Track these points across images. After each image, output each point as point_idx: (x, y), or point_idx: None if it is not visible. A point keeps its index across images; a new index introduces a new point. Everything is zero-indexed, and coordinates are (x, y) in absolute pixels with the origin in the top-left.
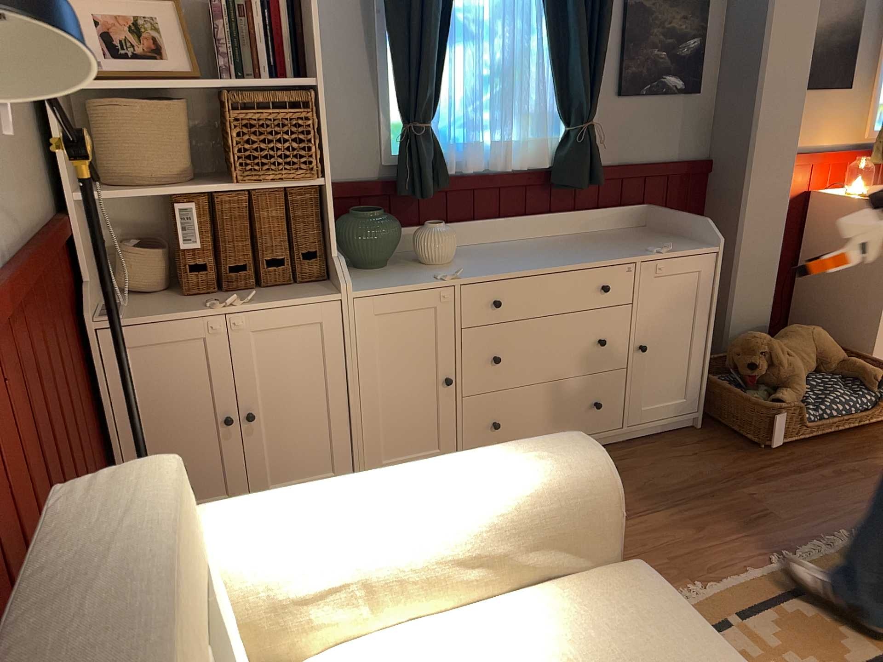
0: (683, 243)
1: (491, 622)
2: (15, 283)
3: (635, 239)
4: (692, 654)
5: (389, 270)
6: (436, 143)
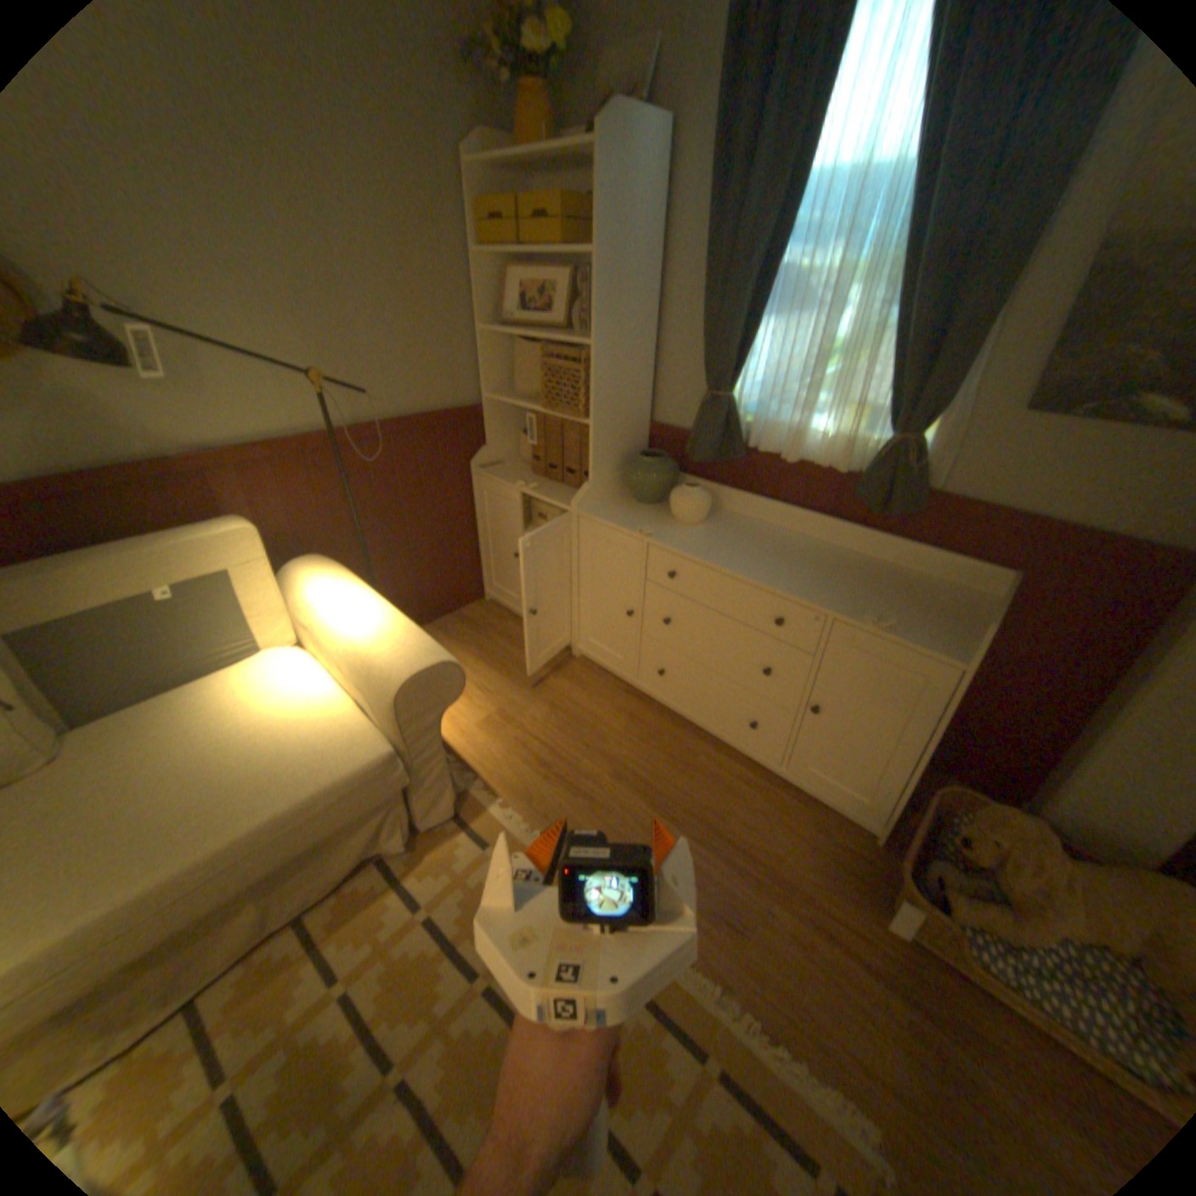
0: (943, 634)
1: (323, 696)
2: (347, 434)
3: (916, 599)
4: (291, 781)
5: (644, 509)
6: (734, 413)
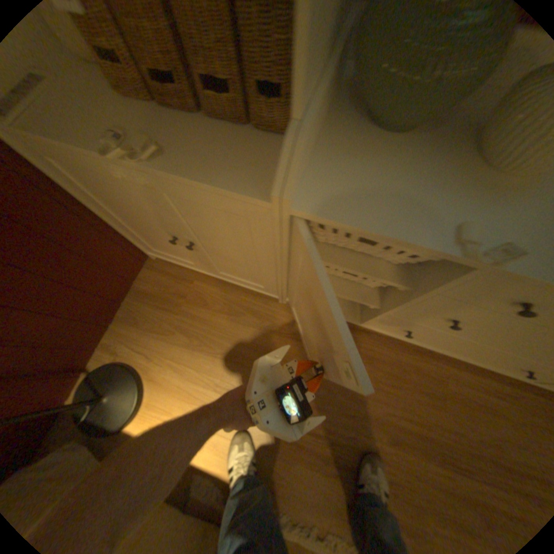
0: None
1: None
2: None
3: None
4: None
5: (414, 146)
6: None
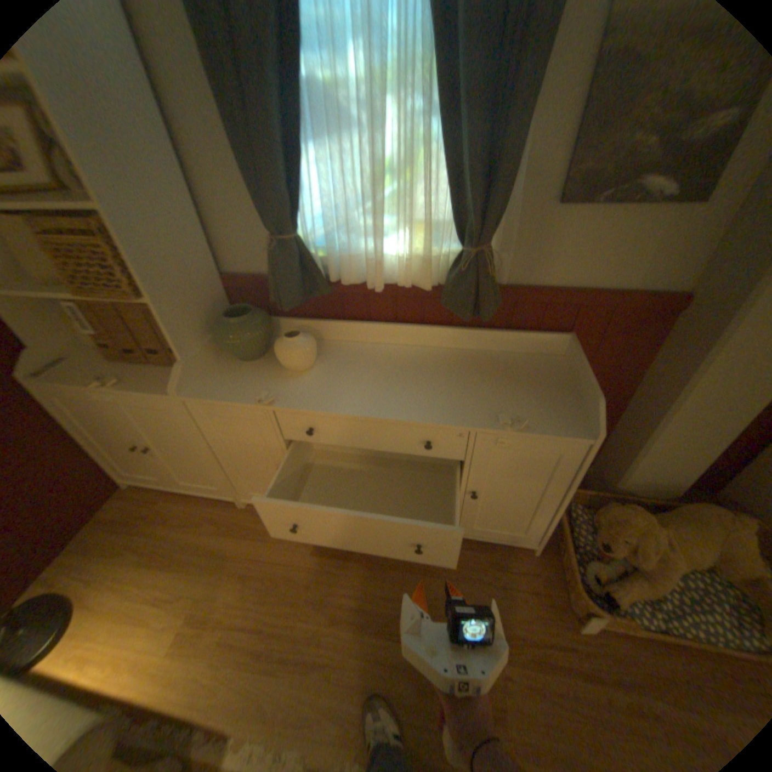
0: (558, 412)
1: None
2: None
3: (517, 381)
4: None
5: (252, 366)
6: (307, 252)
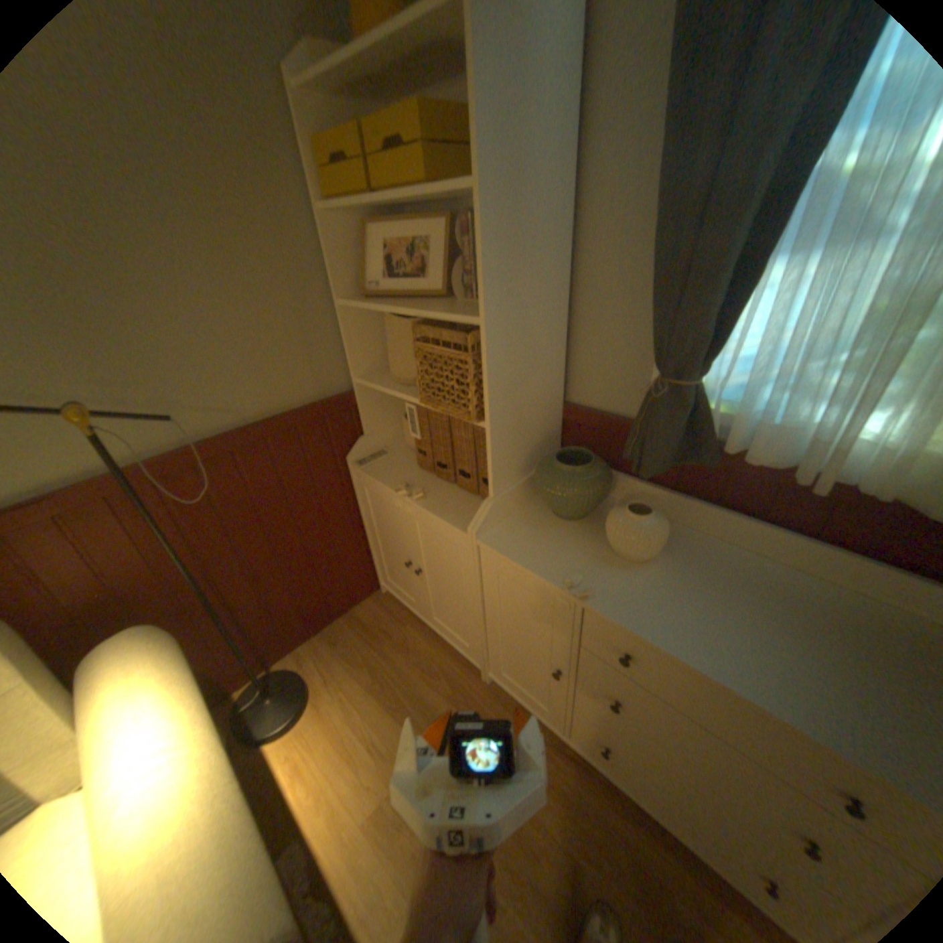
0: None
1: None
2: (168, 463)
3: None
4: None
5: (568, 529)
6: (706, 406)
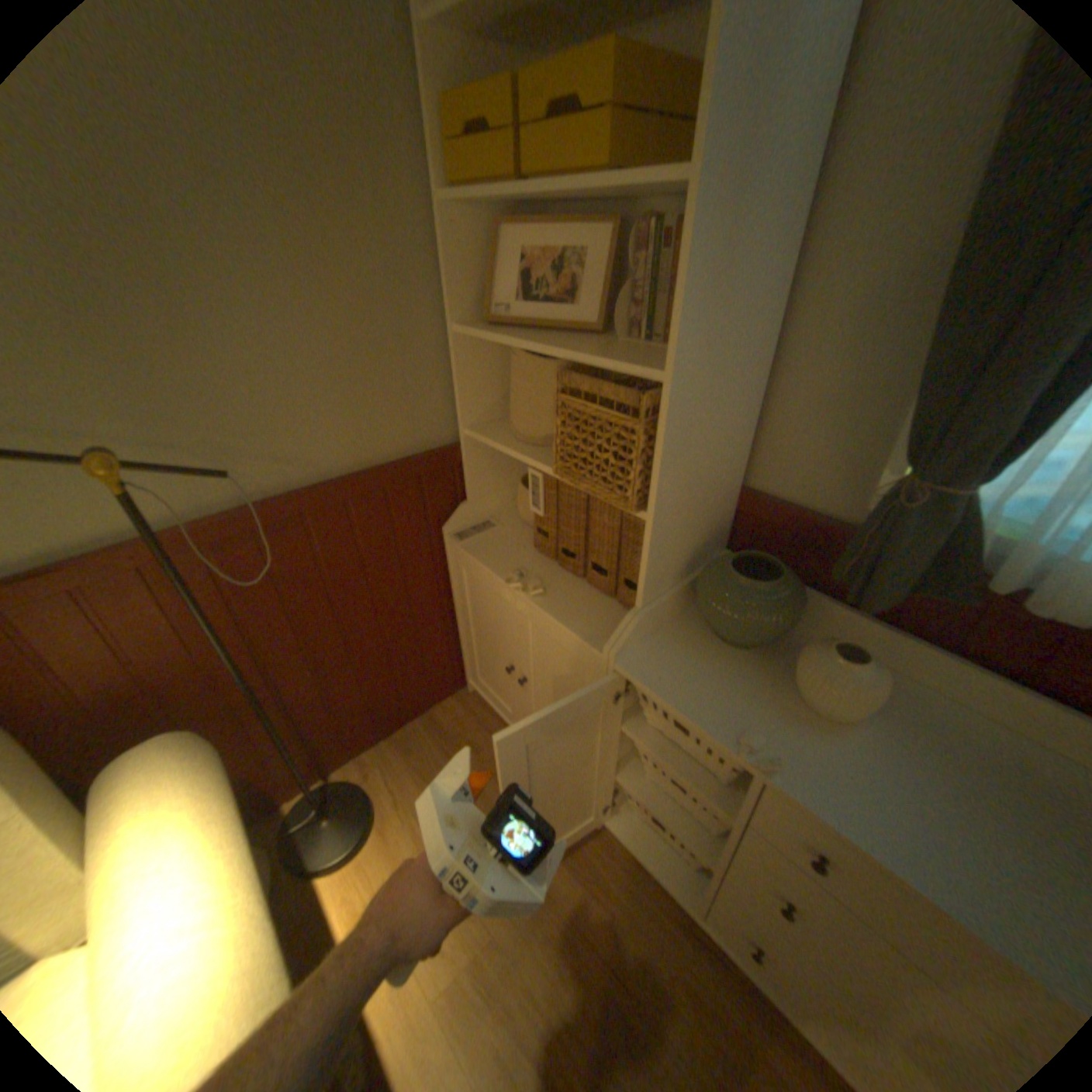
0: None
1: None
2: (222, 527)
3: None
4: None
5: (738, 661)
6: (979, 525)
